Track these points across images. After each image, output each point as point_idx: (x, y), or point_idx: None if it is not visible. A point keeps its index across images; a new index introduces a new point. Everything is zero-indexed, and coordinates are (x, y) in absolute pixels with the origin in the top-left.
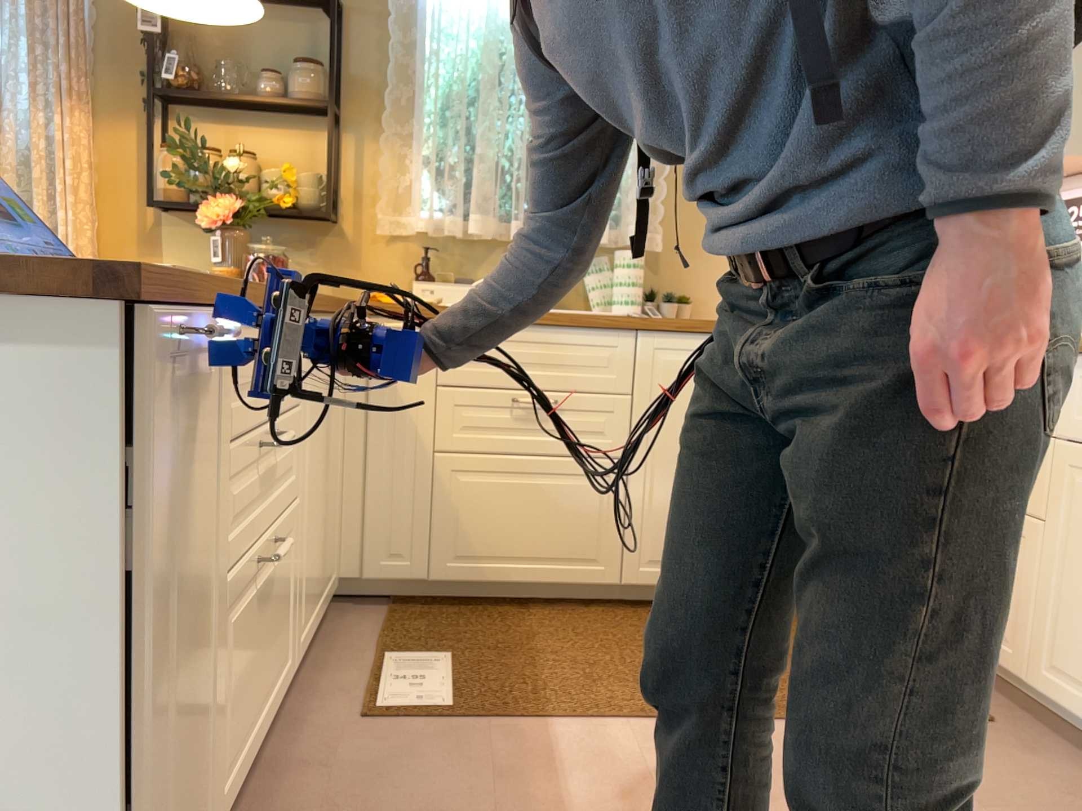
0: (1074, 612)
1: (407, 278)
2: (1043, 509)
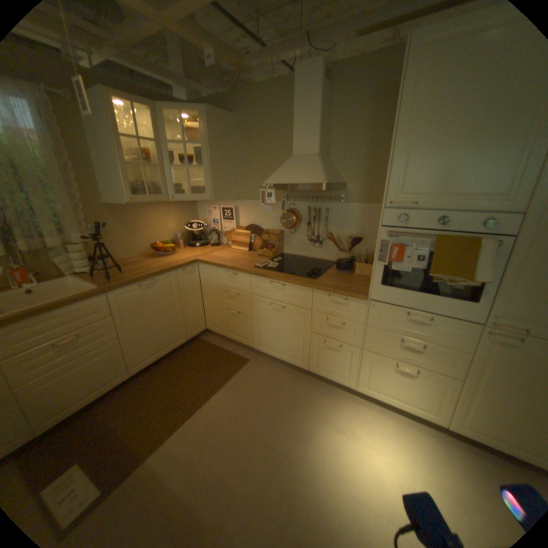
0: (261, 332)
1: None
2: (249, 309)
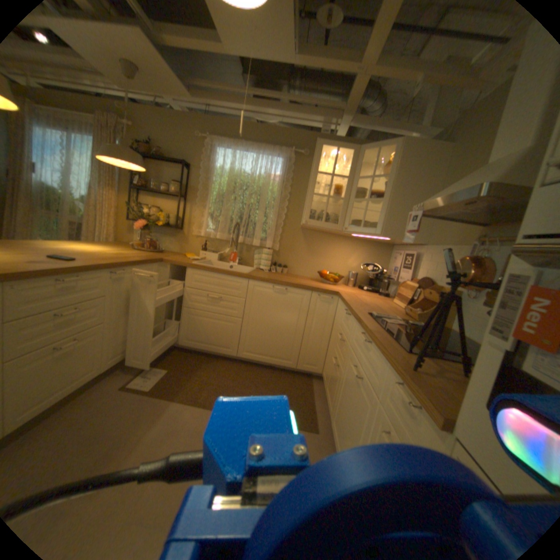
0: (340, 406)
1: (200, 249)
2: (343, 367)
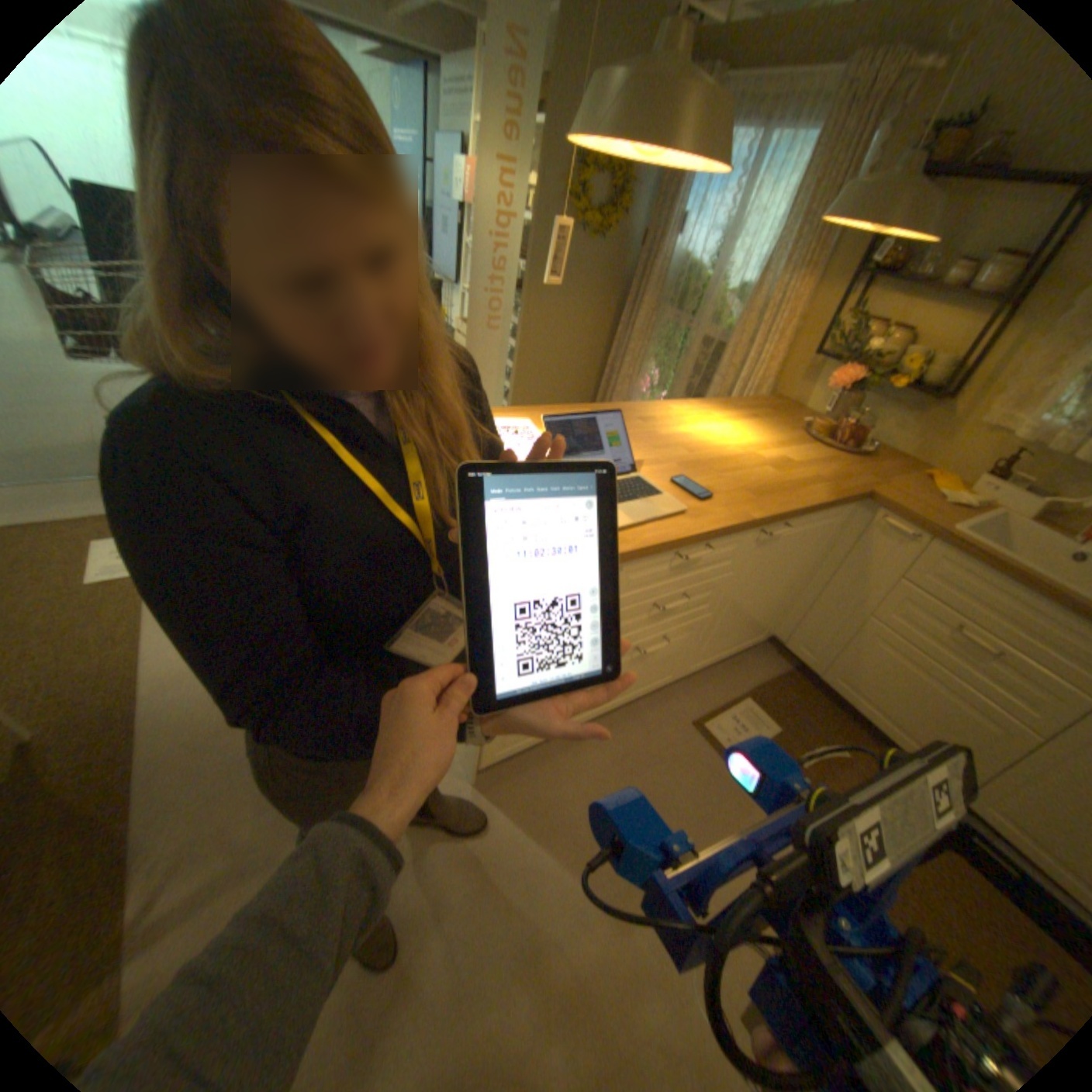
0: None
1: (989, 465)
2: None
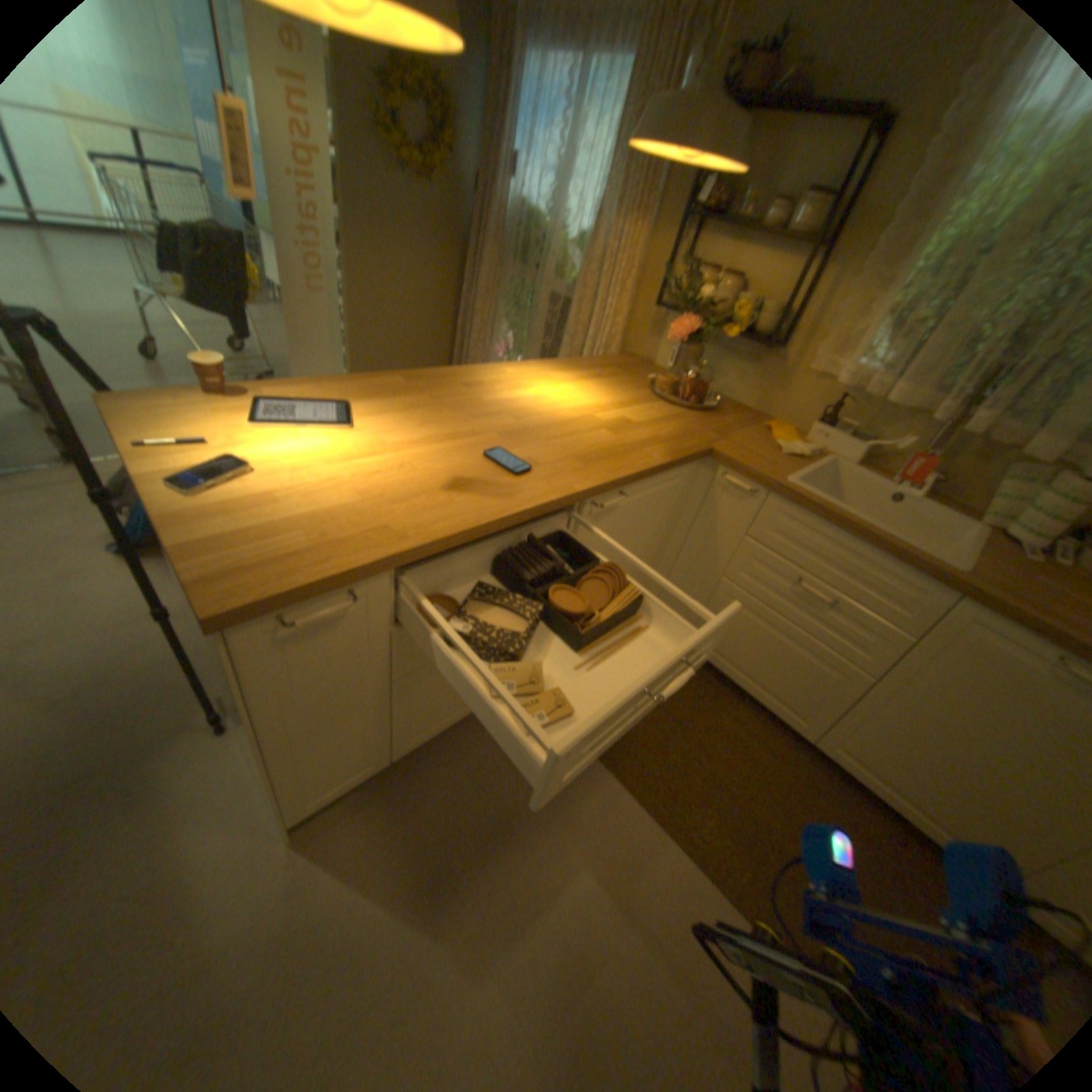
0: None
1: (819, 413)
2: None
